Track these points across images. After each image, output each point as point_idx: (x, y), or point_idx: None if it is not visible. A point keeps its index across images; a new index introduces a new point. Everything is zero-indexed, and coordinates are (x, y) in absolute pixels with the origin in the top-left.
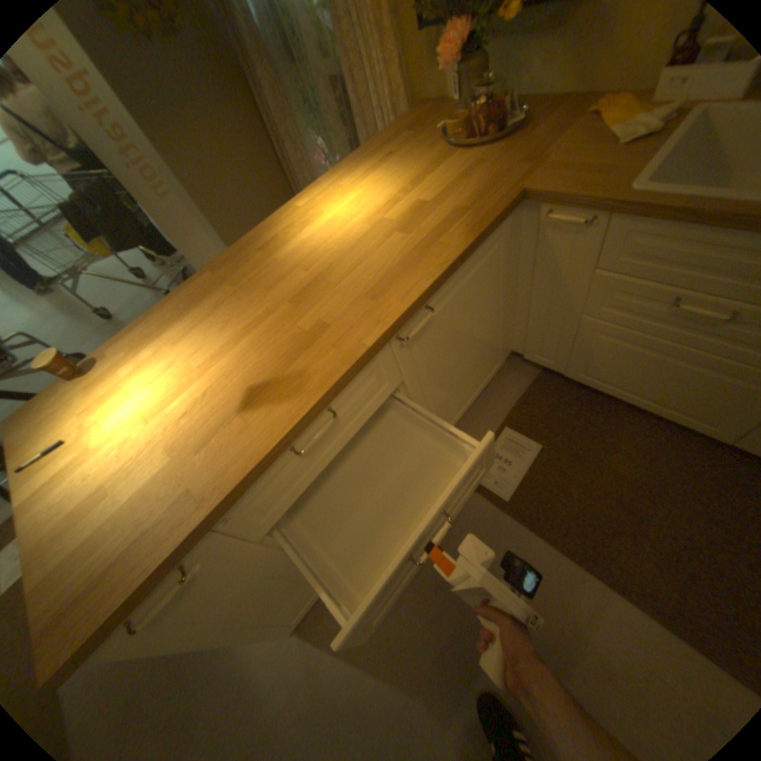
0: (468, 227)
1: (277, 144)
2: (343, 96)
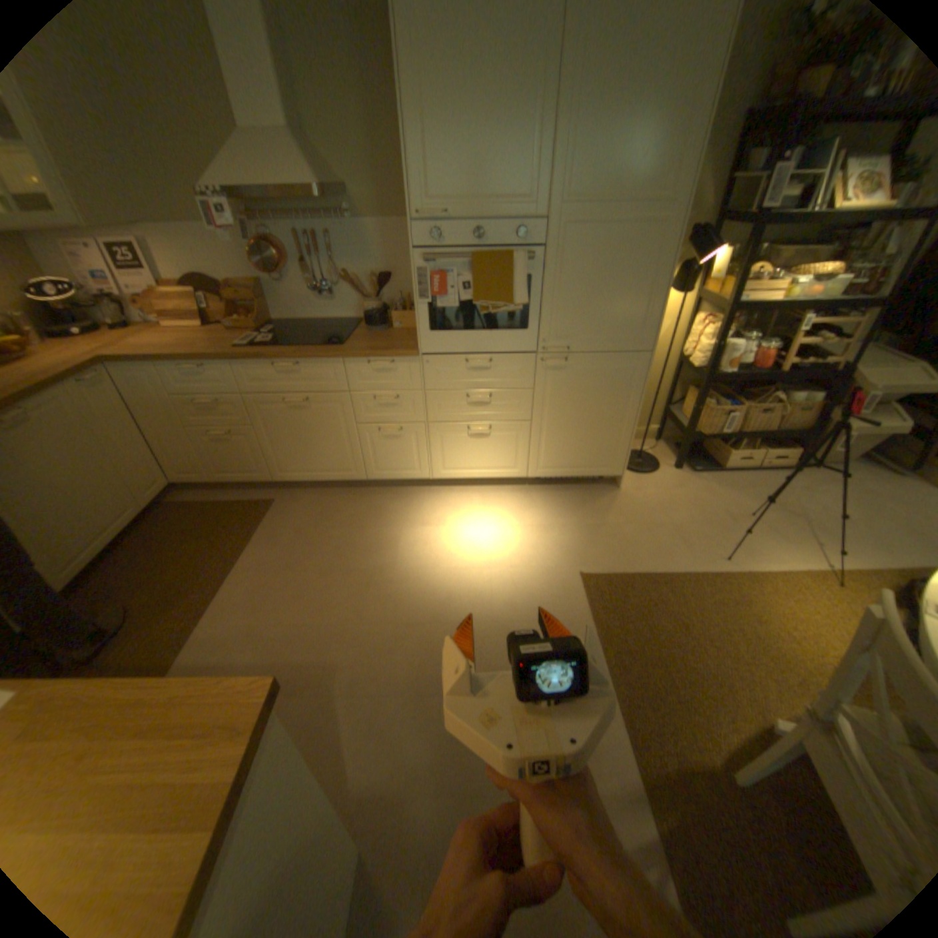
0: None
1: None
2: None
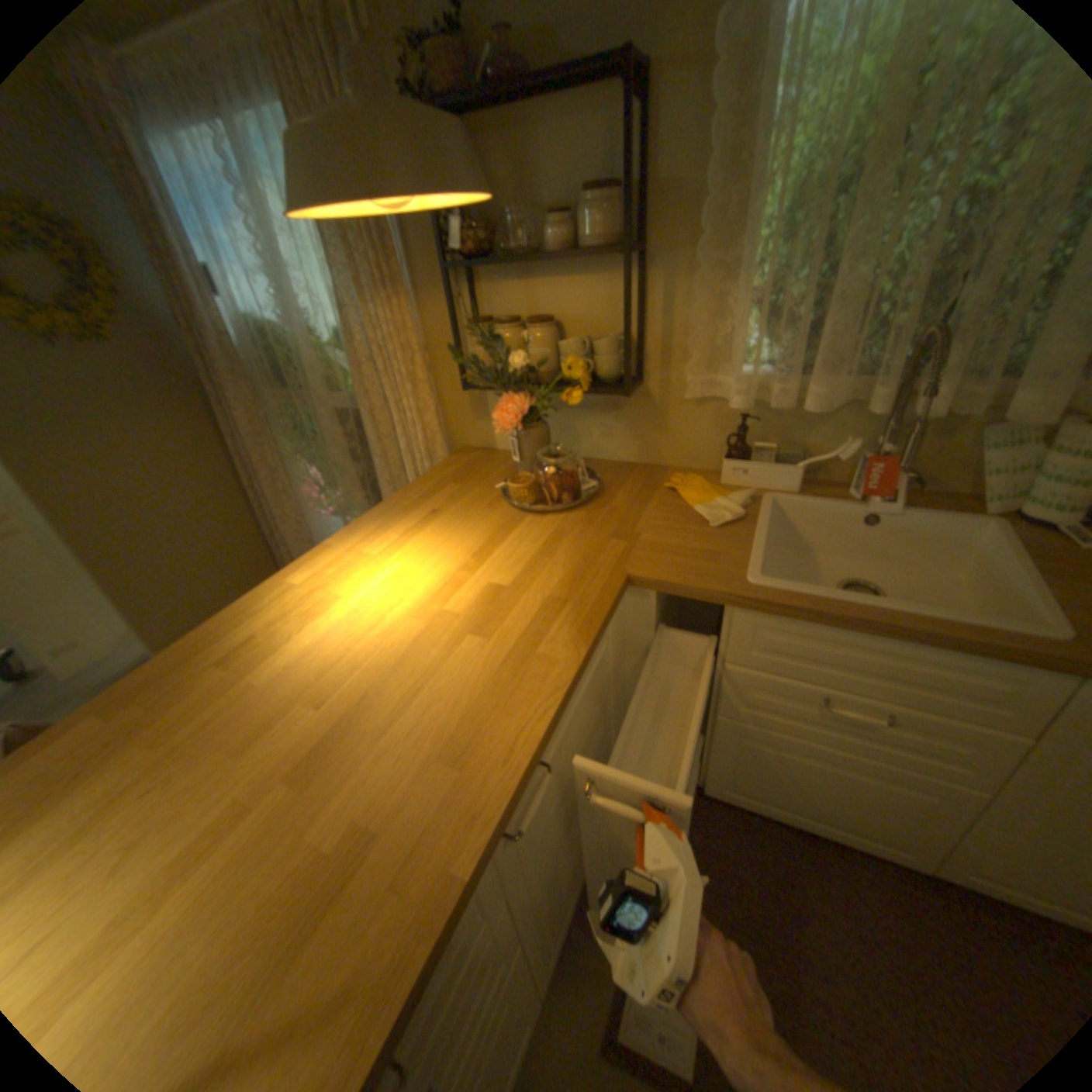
0: (576, 629)
1: (248, 470)
2: (358, 430)
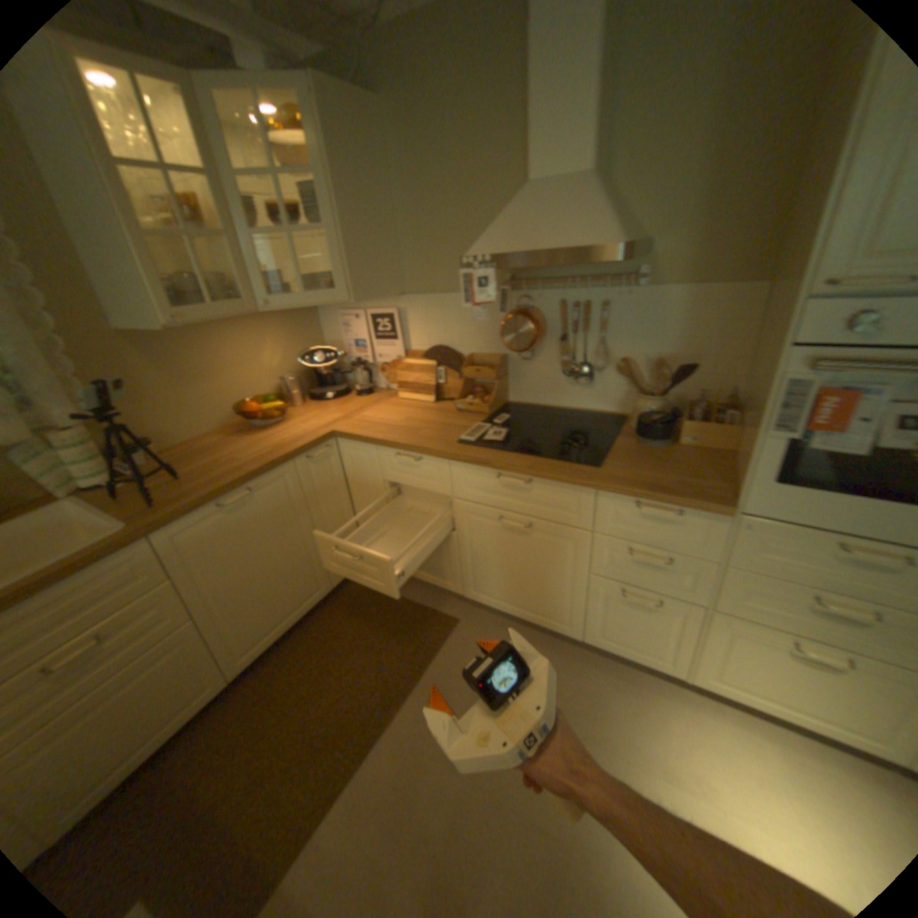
0: None
1: None
2: None
